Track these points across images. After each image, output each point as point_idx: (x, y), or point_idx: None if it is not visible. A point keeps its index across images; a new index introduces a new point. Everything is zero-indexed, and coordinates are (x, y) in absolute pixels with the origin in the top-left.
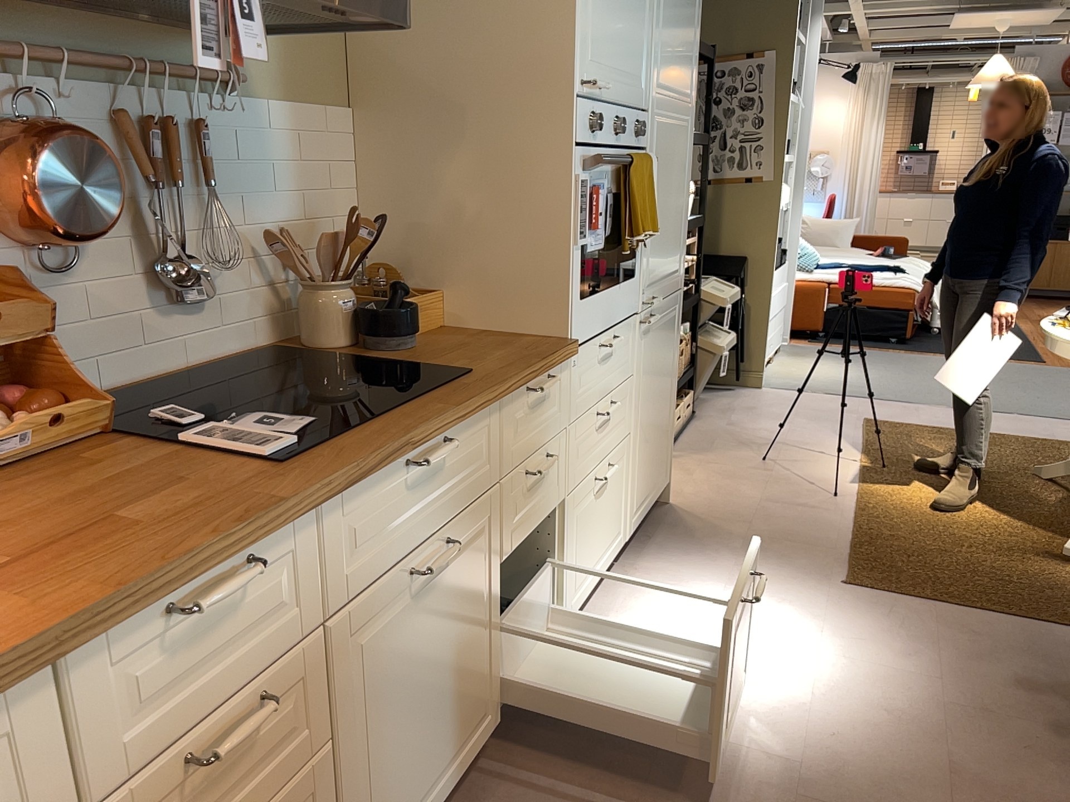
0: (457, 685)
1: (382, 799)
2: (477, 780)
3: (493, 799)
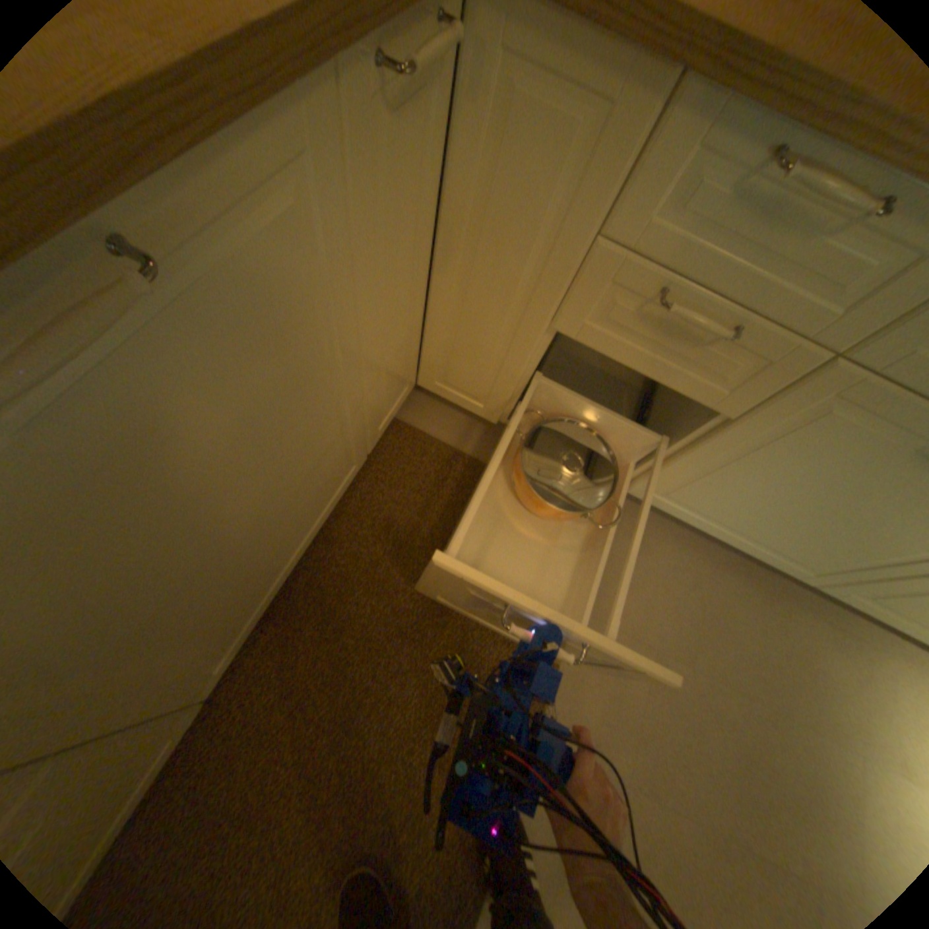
0: (831, 536)
1: (707, 488)
2: (754, 573)
3: (740, 586)
